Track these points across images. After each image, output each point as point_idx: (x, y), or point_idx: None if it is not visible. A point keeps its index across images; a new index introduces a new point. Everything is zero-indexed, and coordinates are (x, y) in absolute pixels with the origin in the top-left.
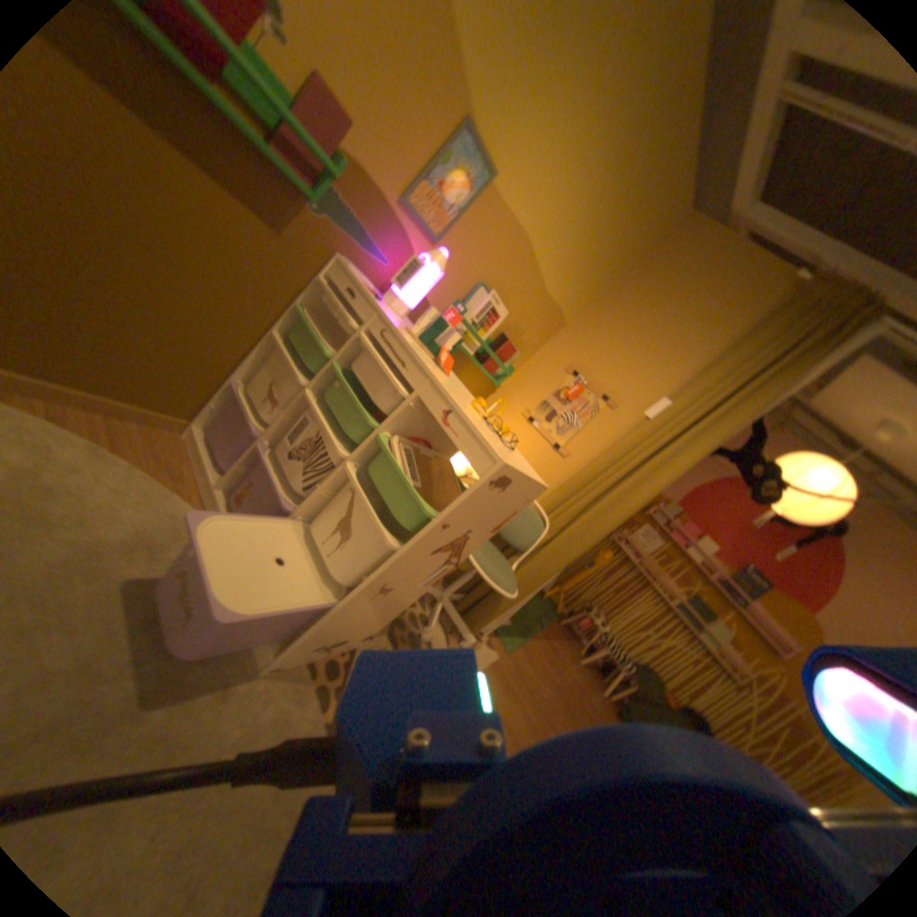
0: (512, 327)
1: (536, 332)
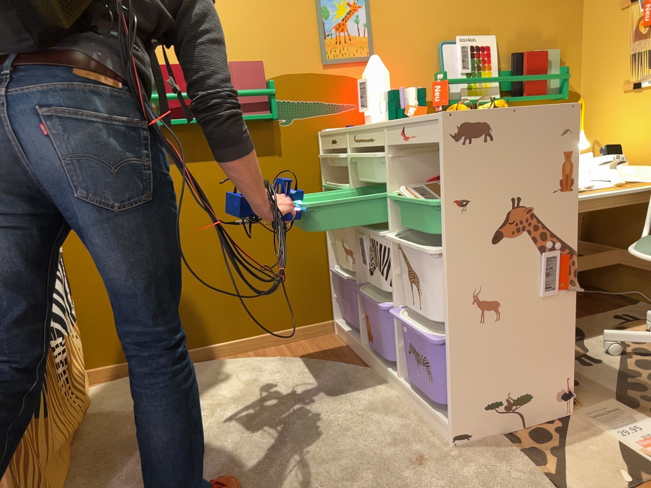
0: (515, 38)
1: (550, 16)
